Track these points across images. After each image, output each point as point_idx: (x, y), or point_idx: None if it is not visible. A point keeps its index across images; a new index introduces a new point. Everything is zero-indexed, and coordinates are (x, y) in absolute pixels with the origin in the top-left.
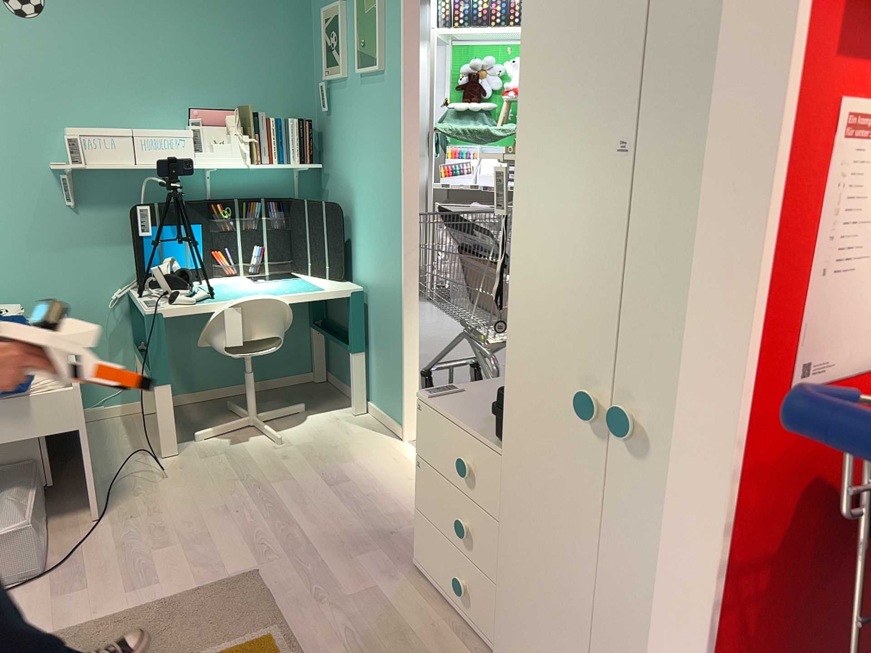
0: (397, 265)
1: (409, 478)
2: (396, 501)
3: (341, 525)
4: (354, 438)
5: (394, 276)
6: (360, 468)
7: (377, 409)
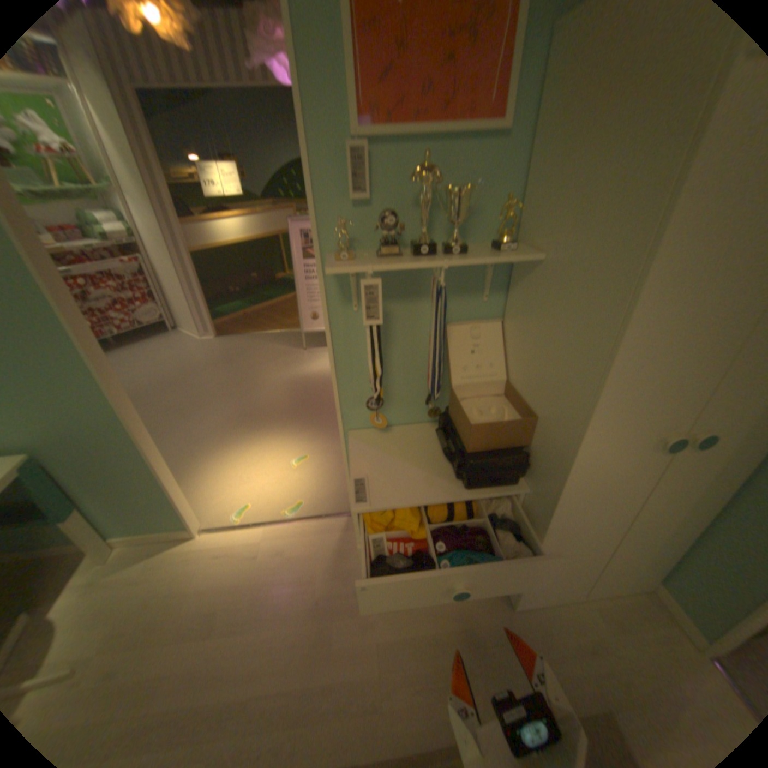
0: (96, 409)
1: (252, 557)
2: (276, 581)
3: (280, 646)
4: (146, 579)
5: (96, 420)
6: (203, 594)
7: (129, 537)
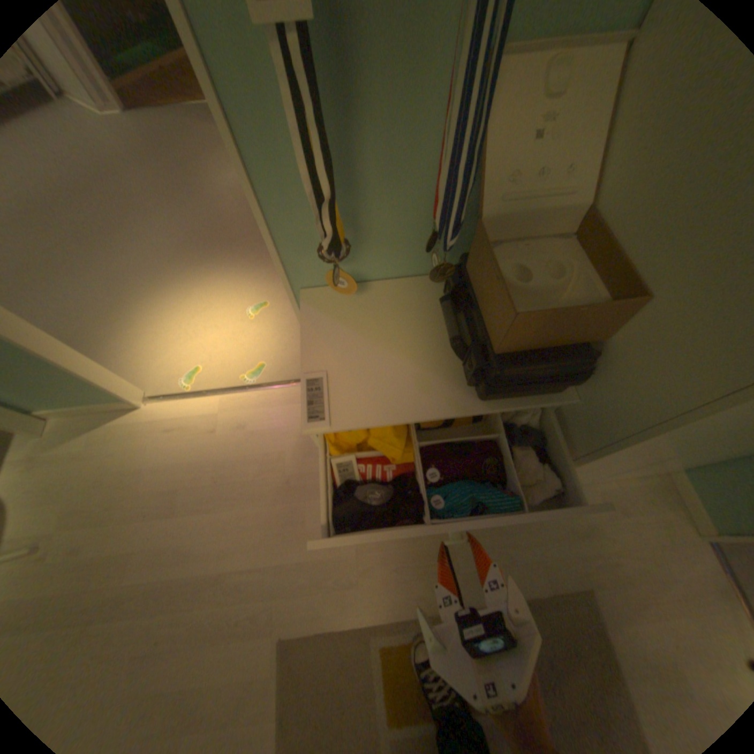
0: None
1: (209, 431)
2: (239, 459)
3: (249, 526)
4: (92, 456)
5: None
6: (159, 472)
7: (57, 411)
